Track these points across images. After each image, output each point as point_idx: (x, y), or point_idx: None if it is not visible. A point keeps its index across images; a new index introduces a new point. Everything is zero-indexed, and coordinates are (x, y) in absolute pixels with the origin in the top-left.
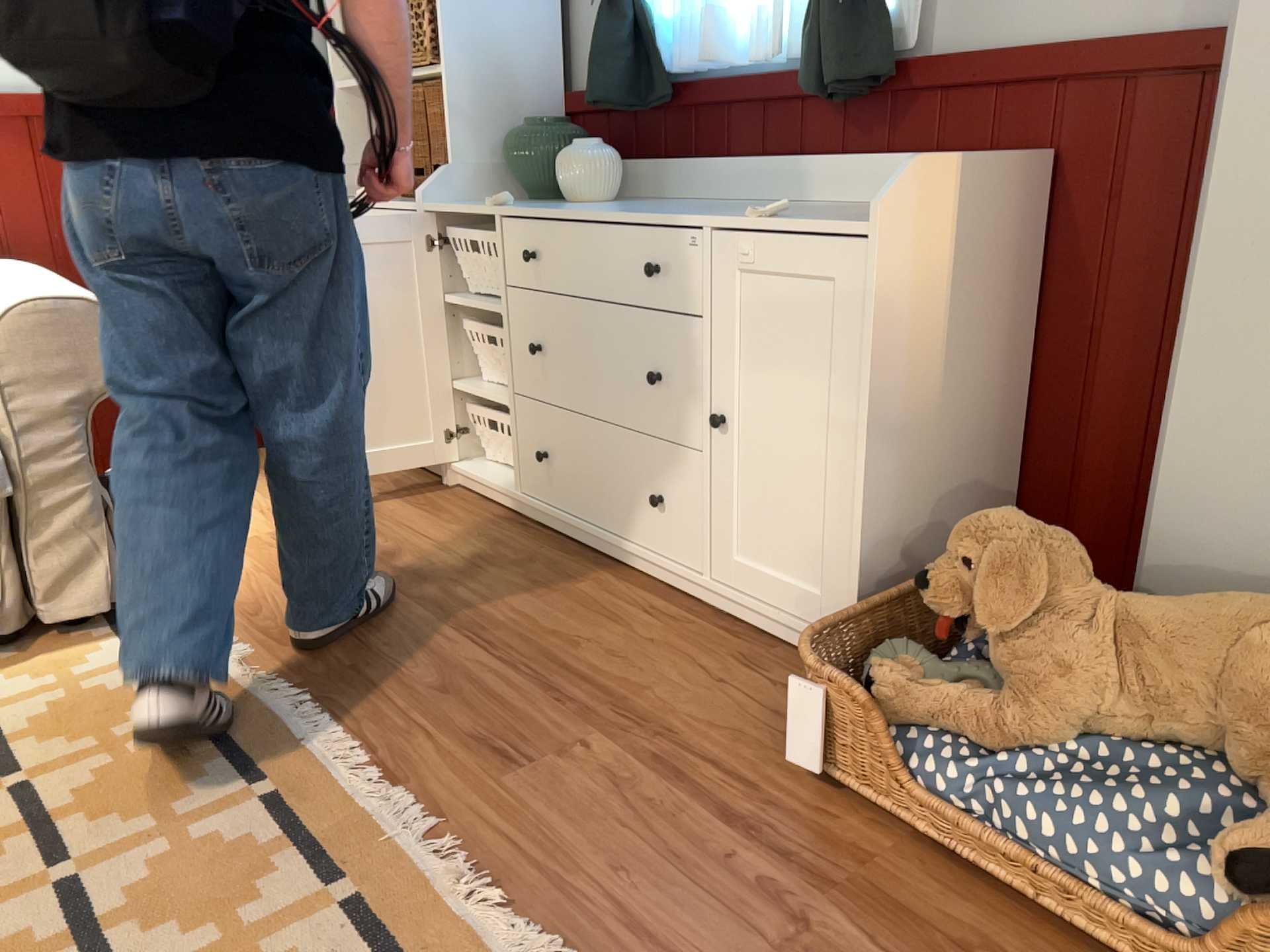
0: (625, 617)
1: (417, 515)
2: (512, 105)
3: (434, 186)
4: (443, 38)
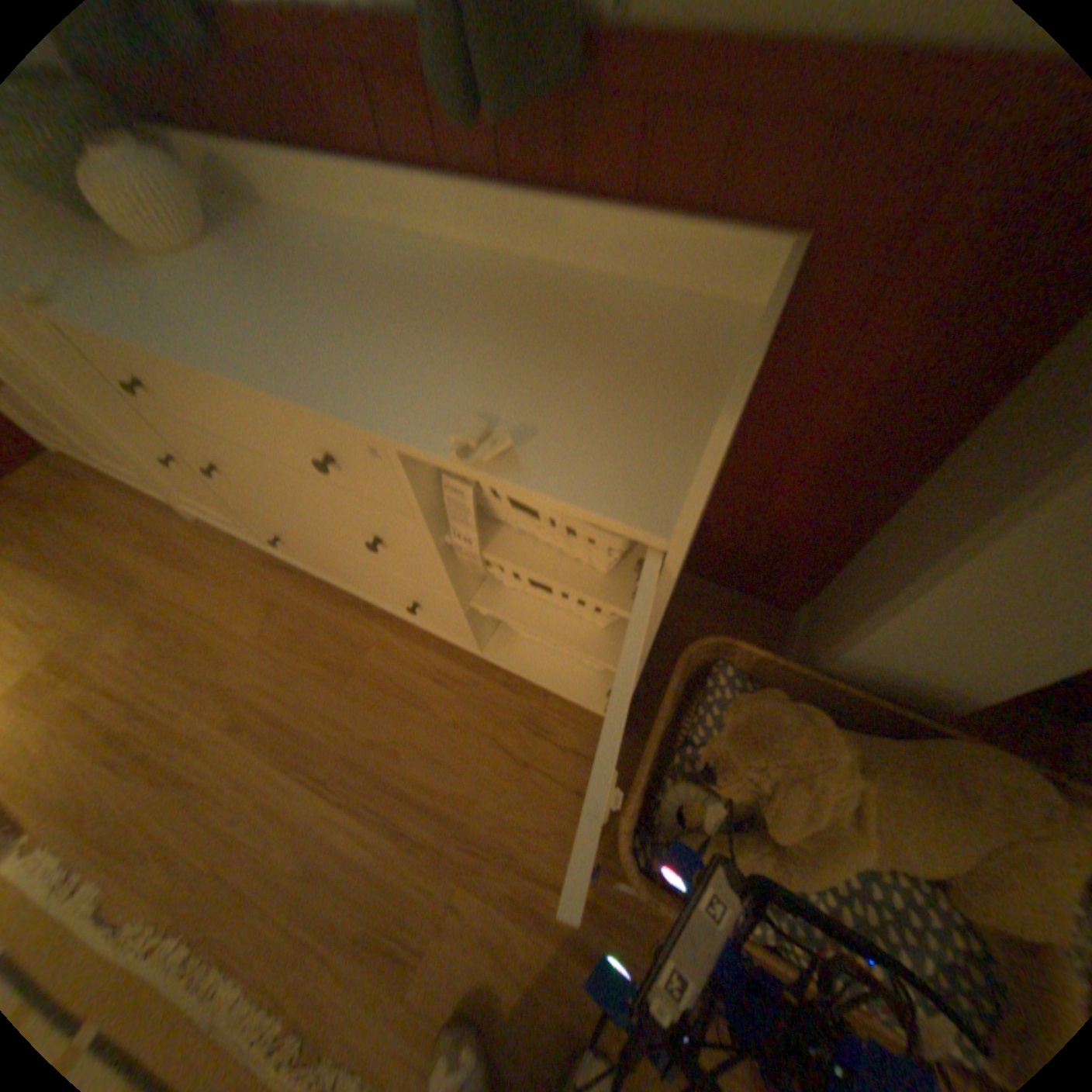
0: (422, 693)
1: (181, 581)
2: None
3: None
4: None
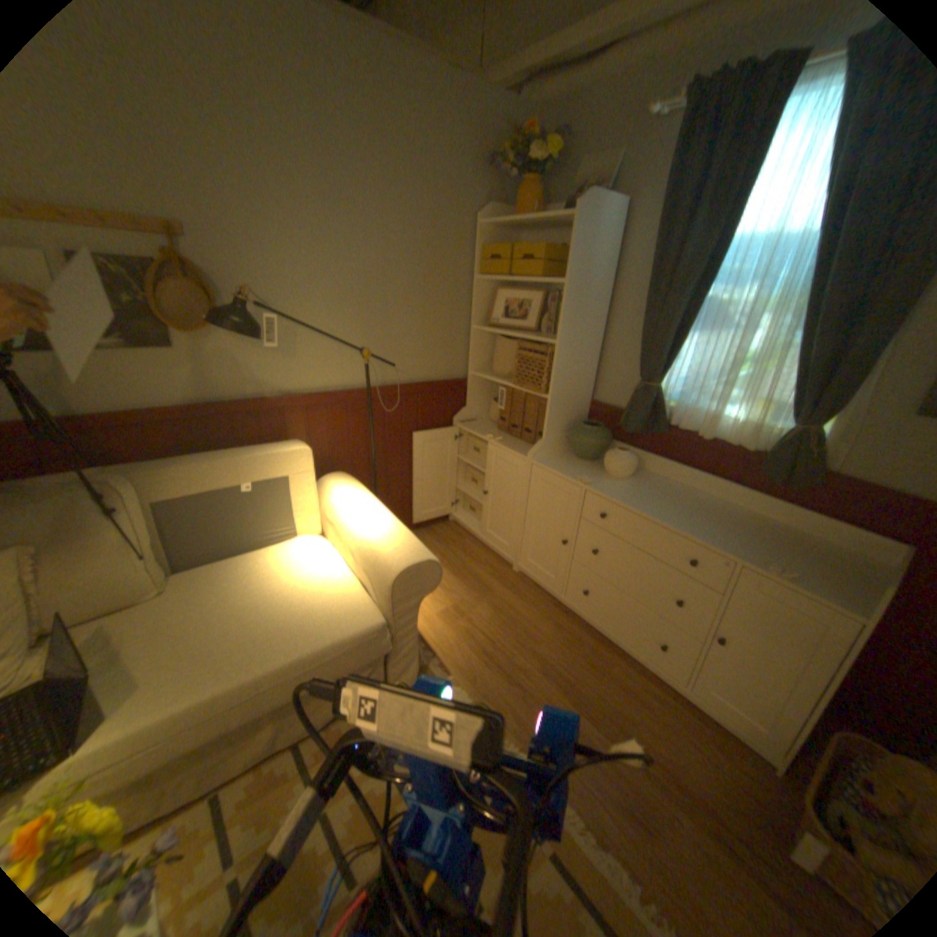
0: (647, 702)
1: (512, 596)
2: (572, 408)
3: (537, 450)
4: (552, 384)
